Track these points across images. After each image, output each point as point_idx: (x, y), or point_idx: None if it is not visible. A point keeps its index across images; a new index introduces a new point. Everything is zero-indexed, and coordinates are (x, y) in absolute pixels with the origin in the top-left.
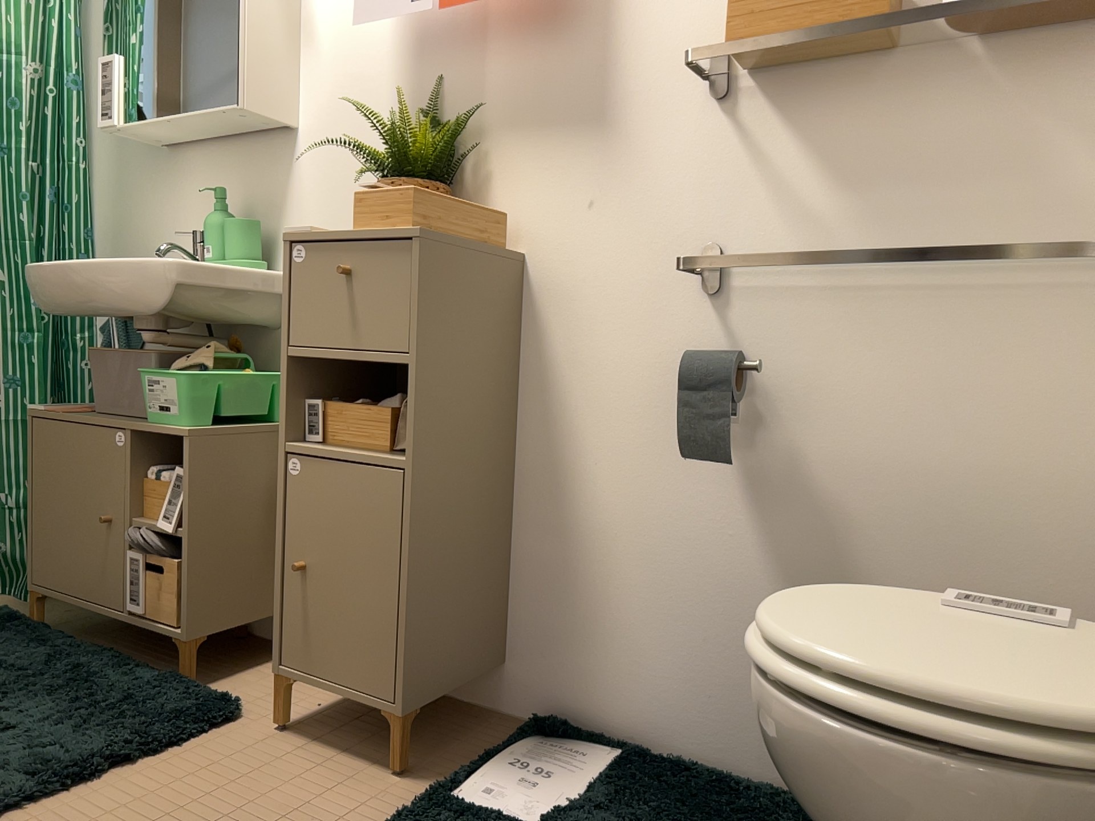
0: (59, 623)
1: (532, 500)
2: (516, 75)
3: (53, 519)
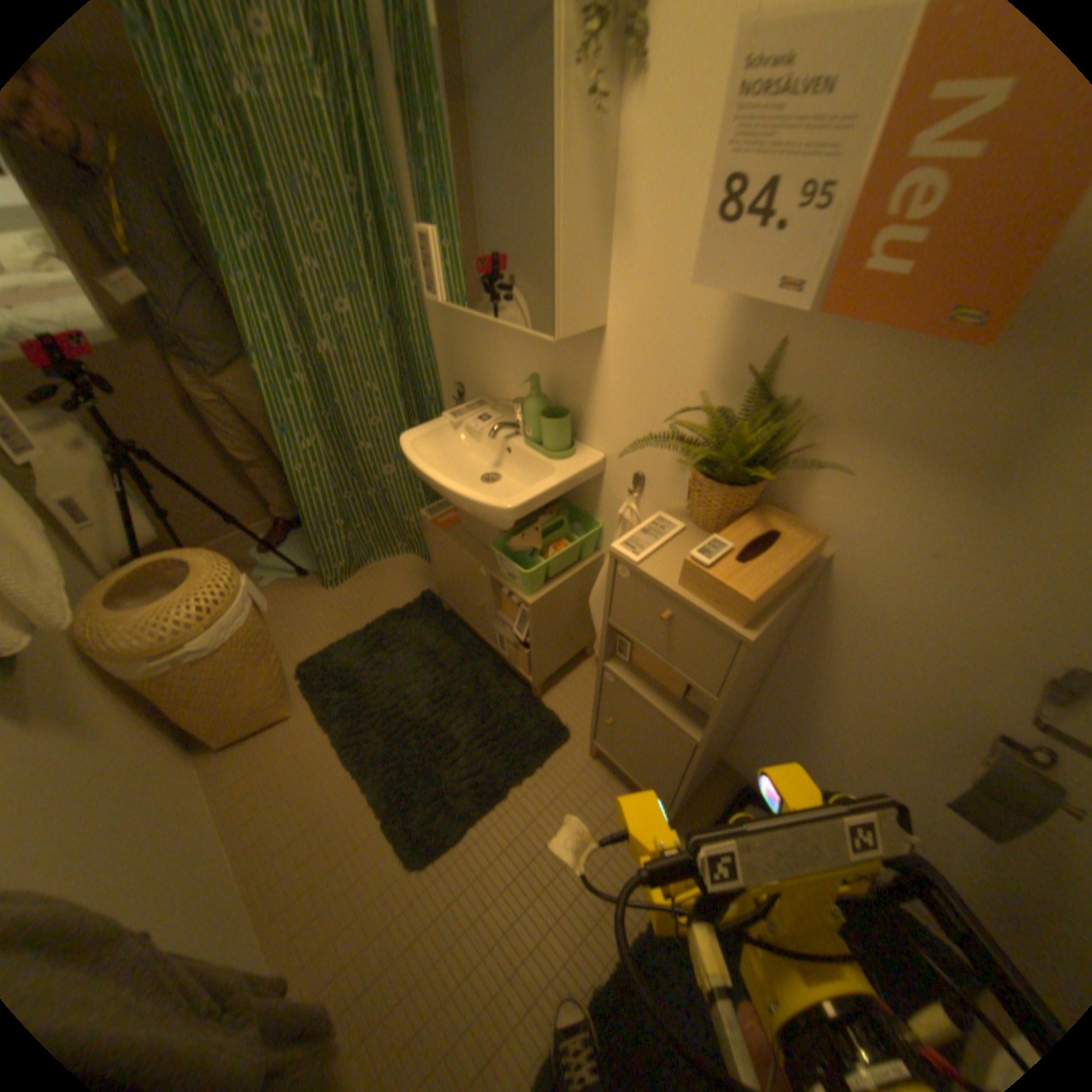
0: (455, 618)
1: (778, 698)
2: (898, 371)
3: (441, 575)
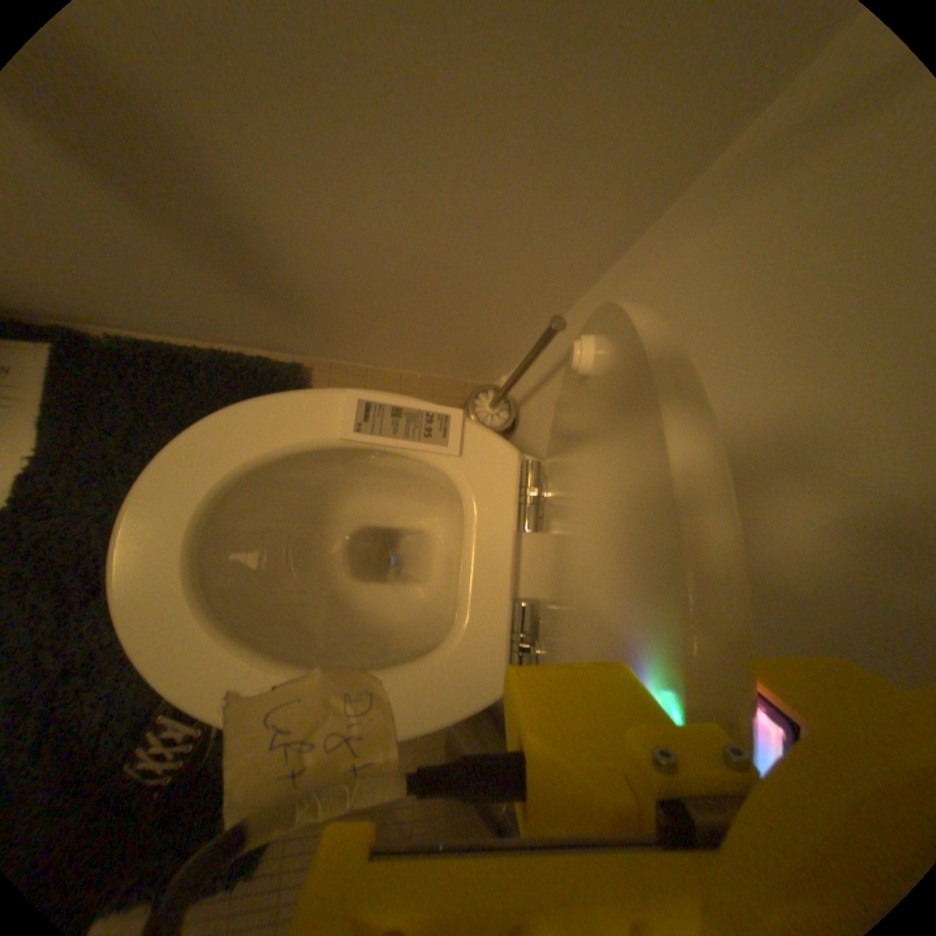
0: None
1: None
2: None
3: None
